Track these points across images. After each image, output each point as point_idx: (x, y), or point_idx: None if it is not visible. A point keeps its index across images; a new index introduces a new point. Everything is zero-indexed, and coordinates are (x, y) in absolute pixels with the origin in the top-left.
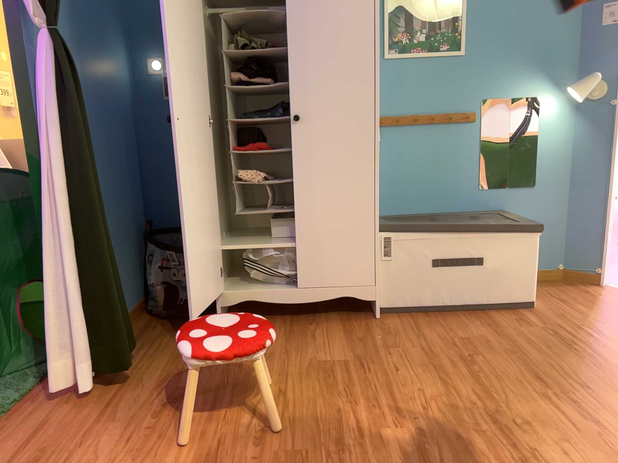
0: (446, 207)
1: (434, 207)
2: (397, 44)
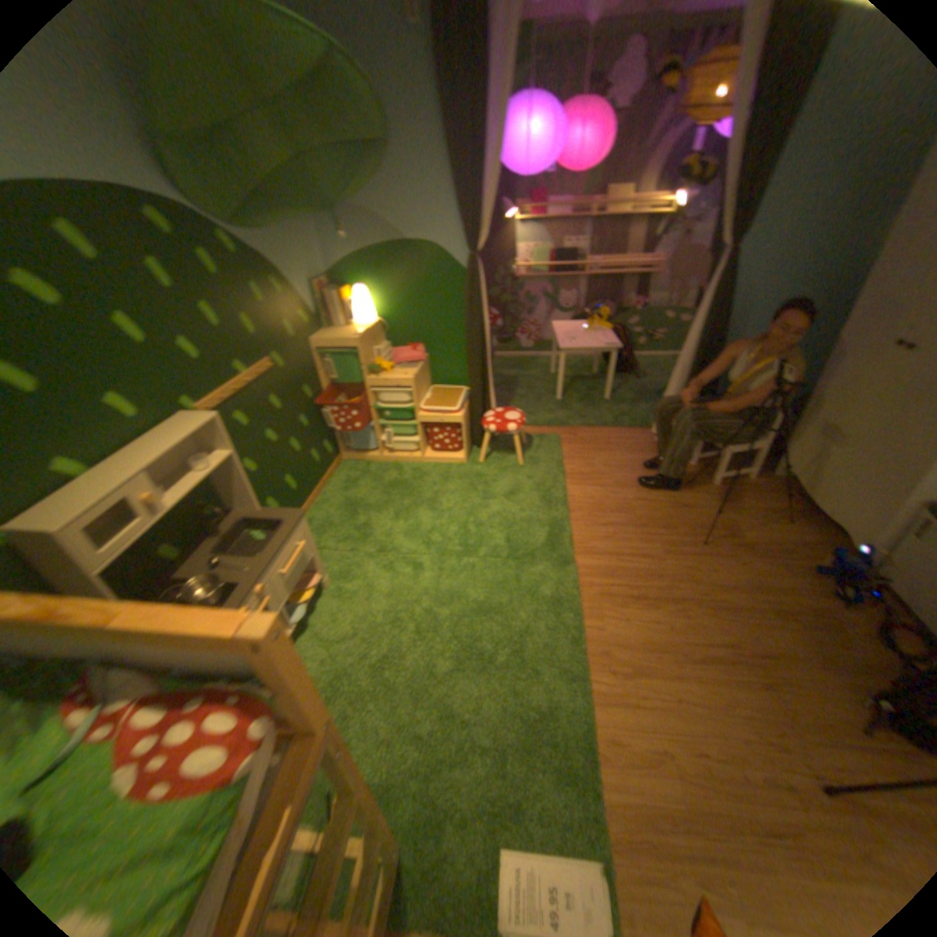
0: None
1: None
2: None
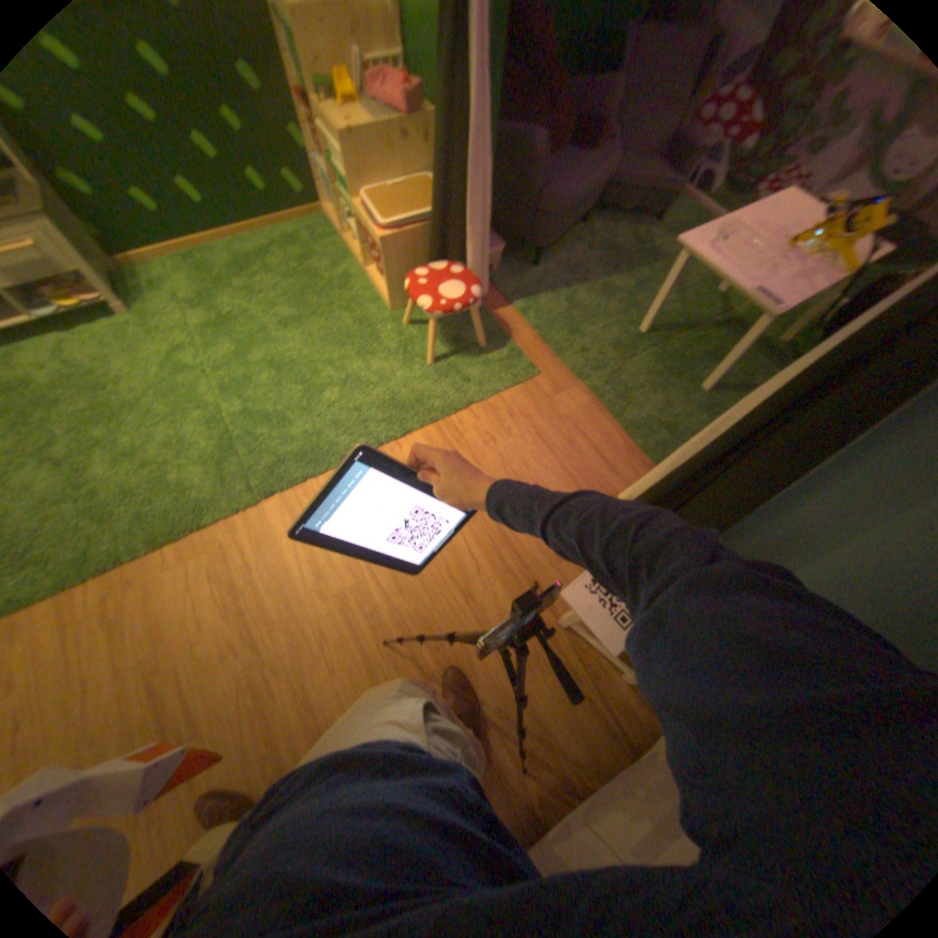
0: None
1: None
2: None
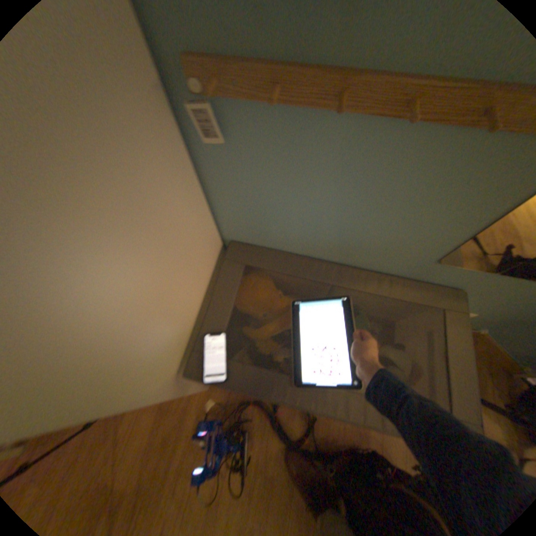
0: (359, 266)
1: (338, 261)
2: None
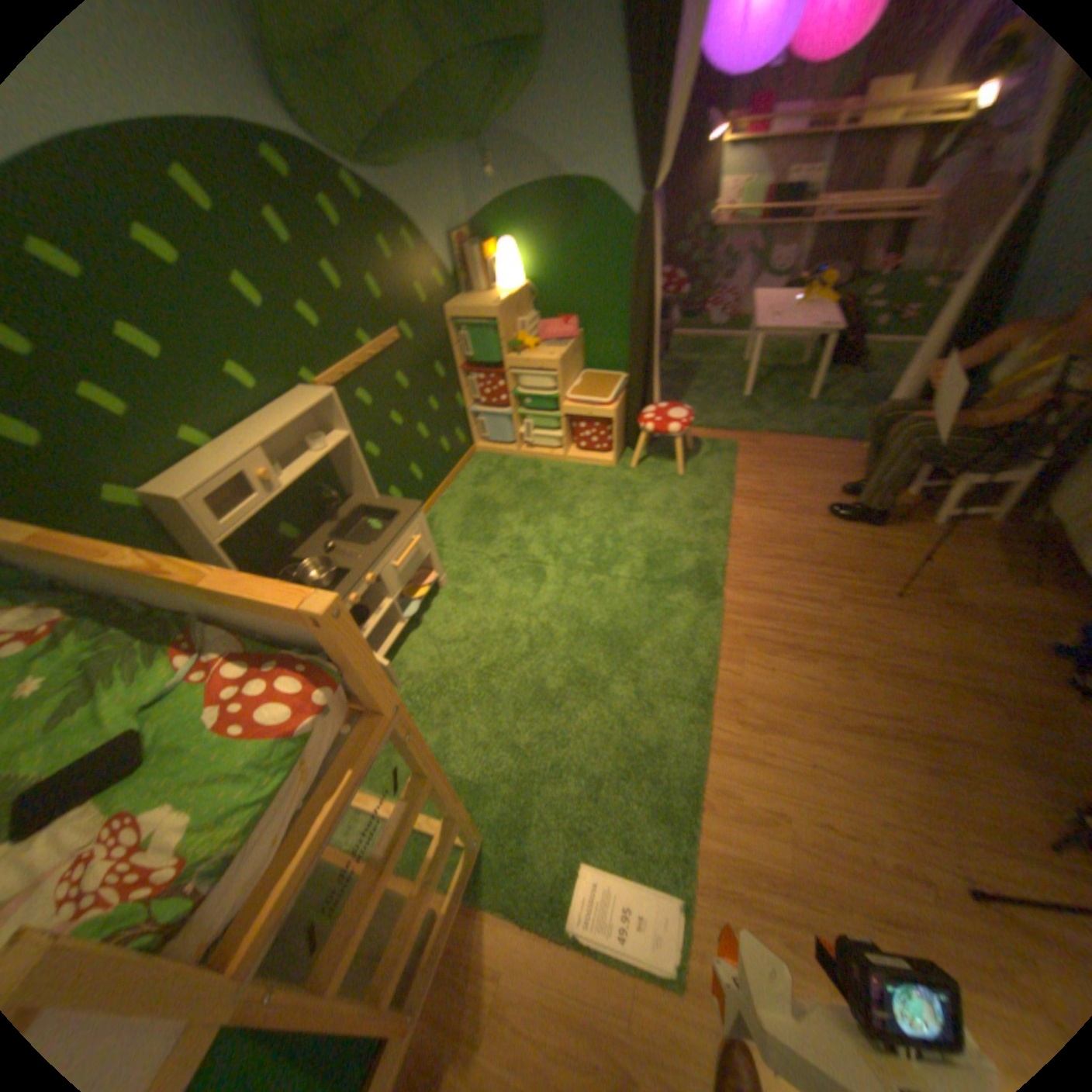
0: None
1: None
2: None
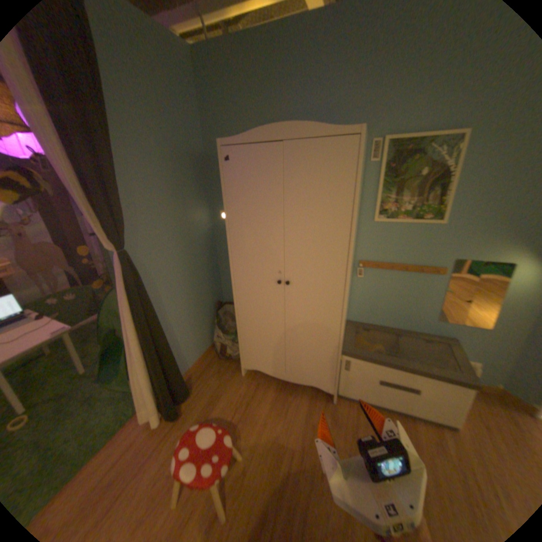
0: (409, 327)
1: (399, 325)
2: (387, 210)
